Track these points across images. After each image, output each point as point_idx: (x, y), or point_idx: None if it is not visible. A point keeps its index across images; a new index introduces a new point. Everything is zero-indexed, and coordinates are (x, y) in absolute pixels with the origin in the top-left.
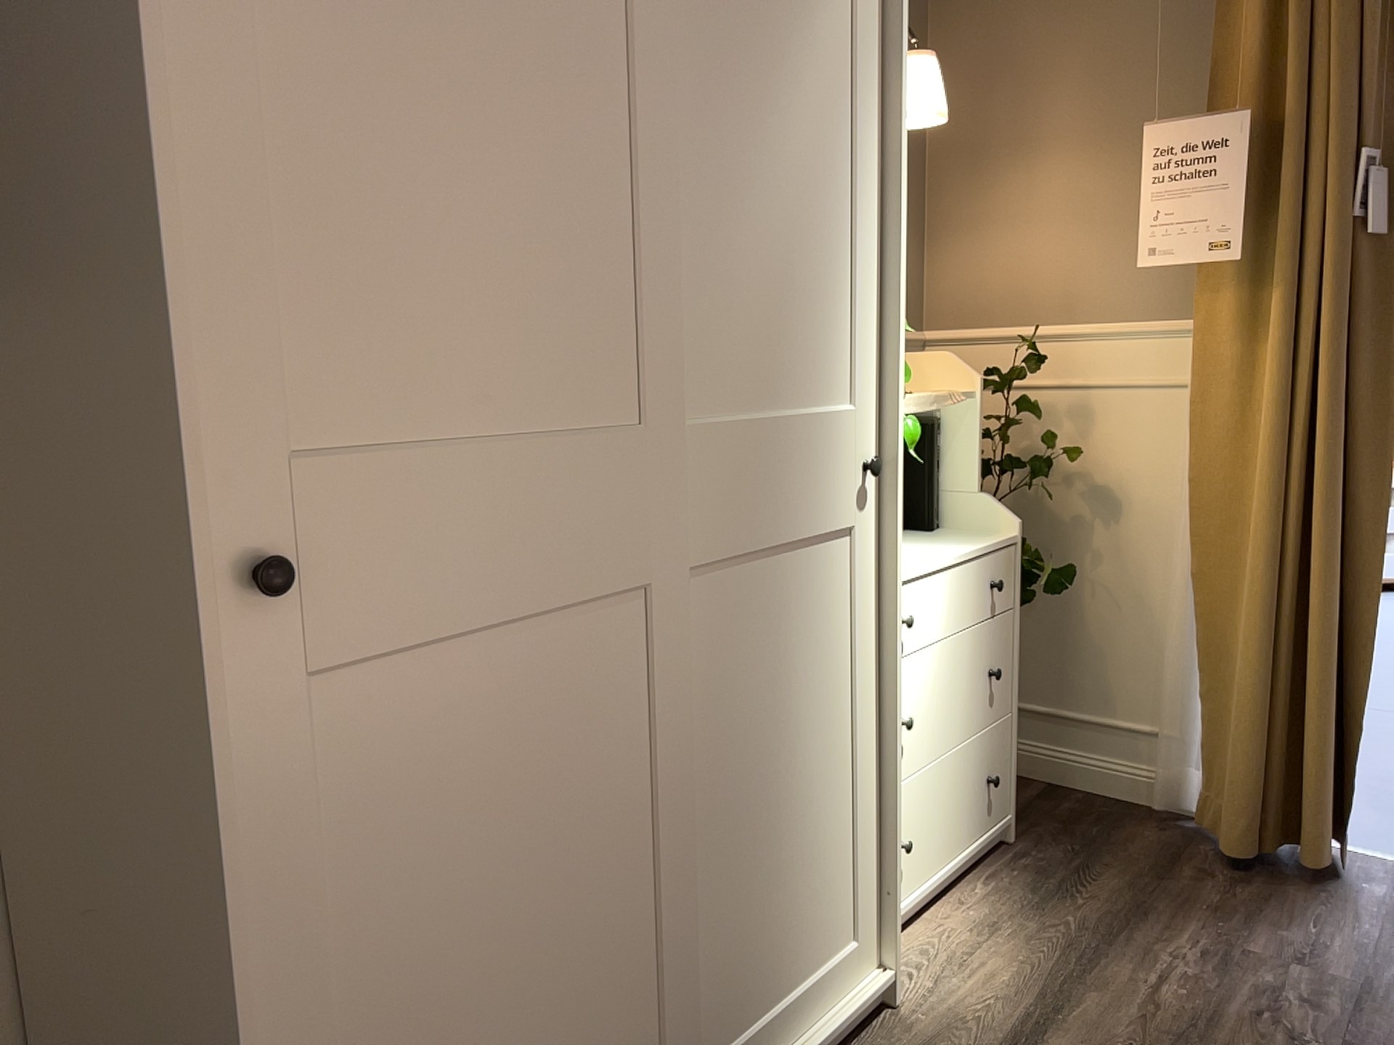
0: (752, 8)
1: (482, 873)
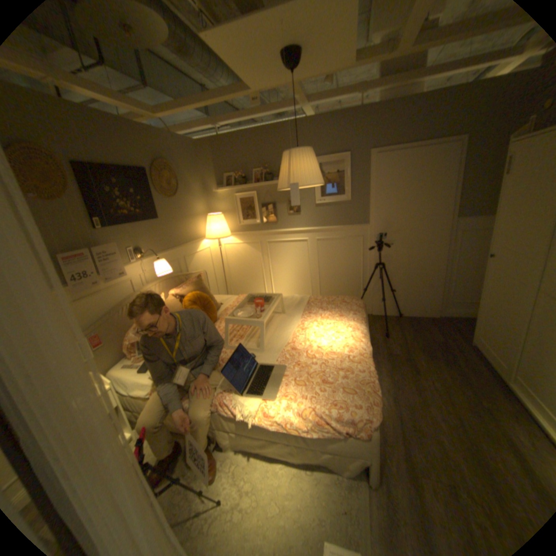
0: None
1: (496, 304)
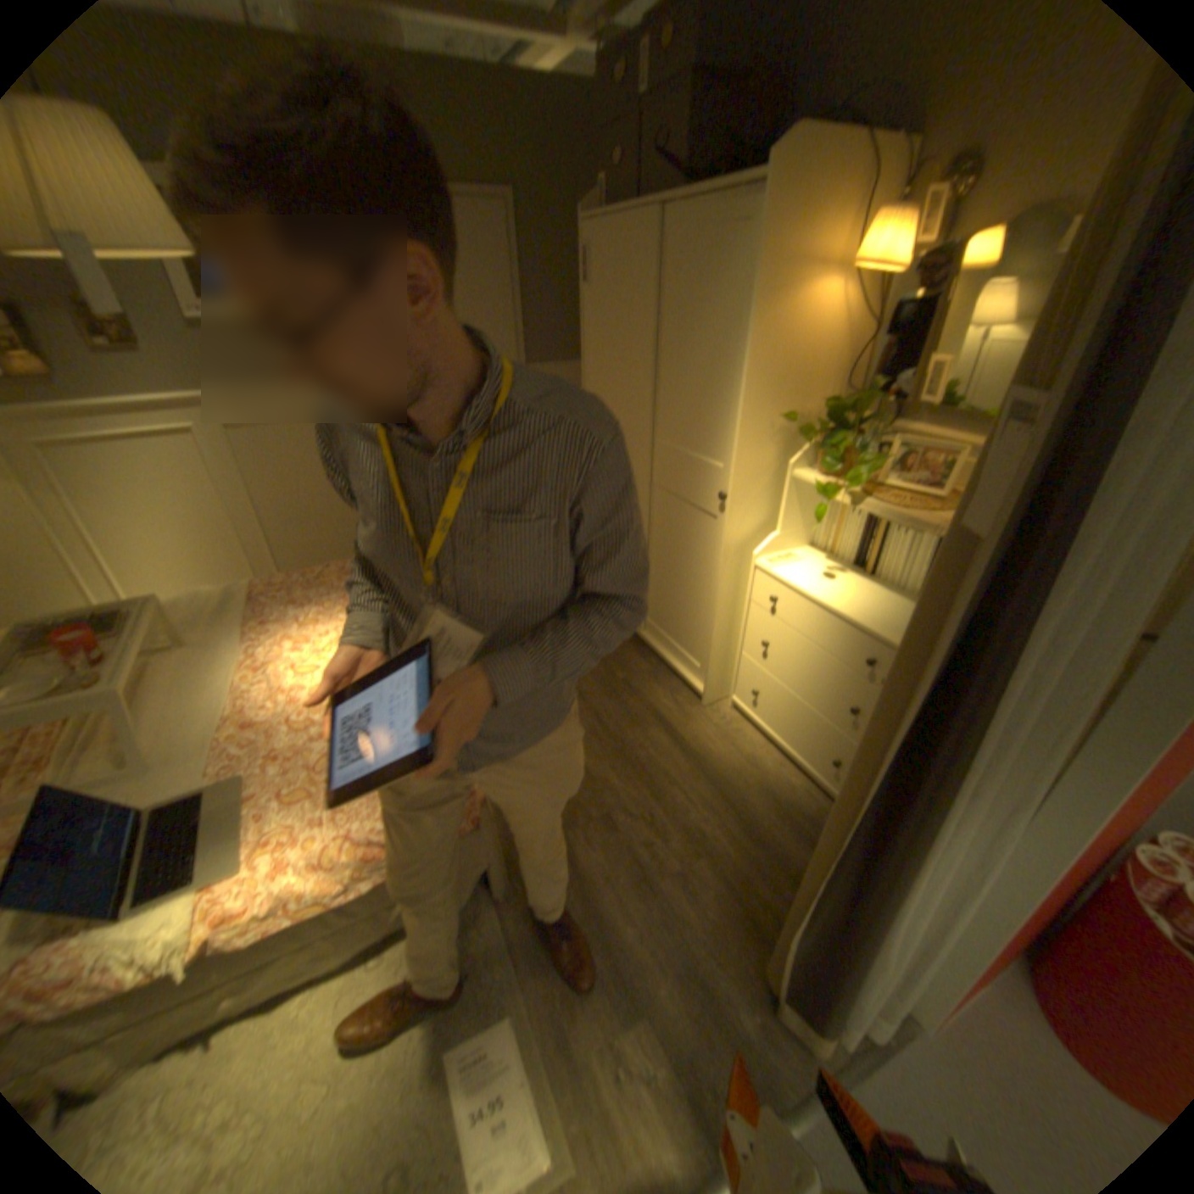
0: (695, 268)
1: None
